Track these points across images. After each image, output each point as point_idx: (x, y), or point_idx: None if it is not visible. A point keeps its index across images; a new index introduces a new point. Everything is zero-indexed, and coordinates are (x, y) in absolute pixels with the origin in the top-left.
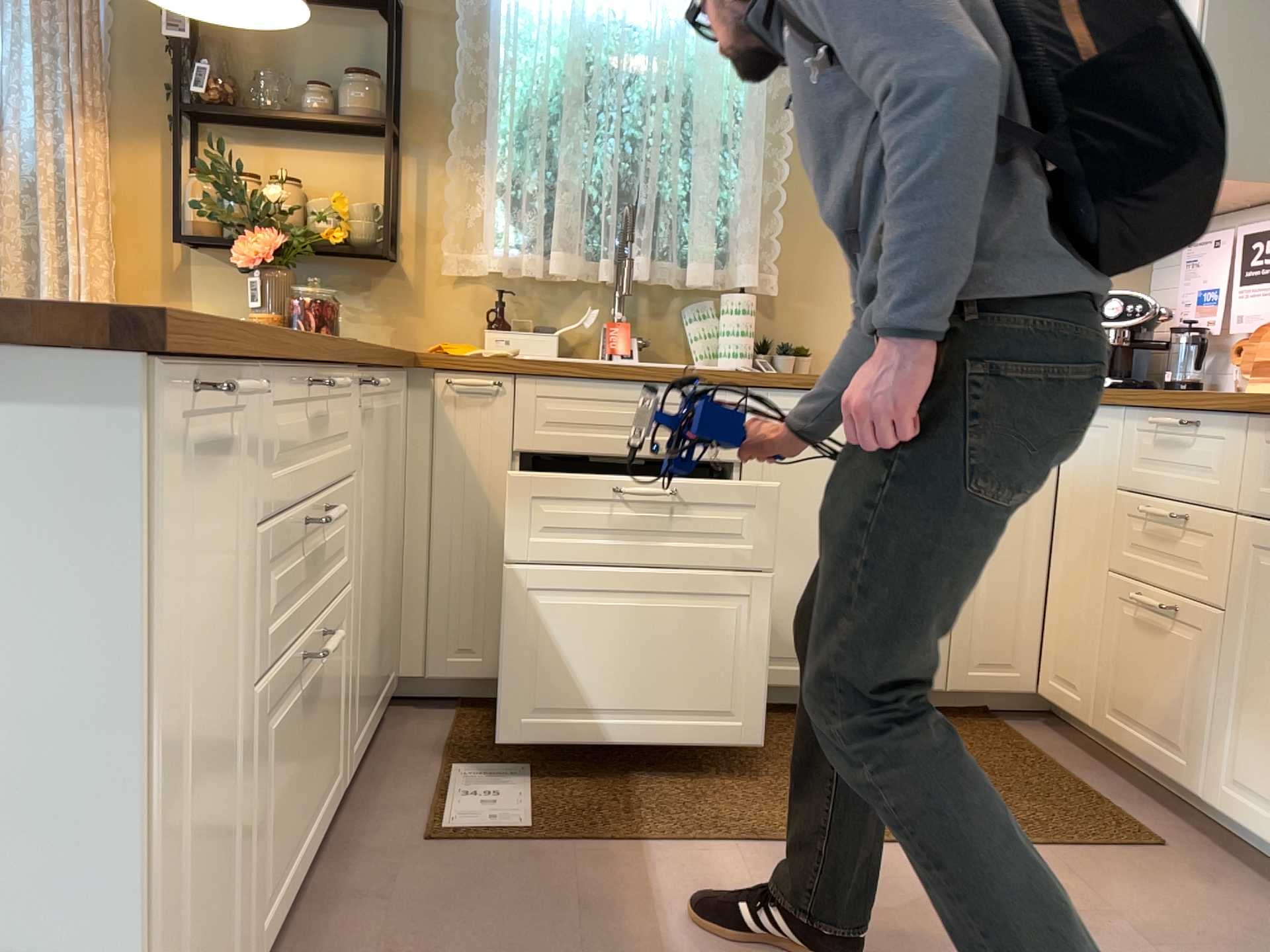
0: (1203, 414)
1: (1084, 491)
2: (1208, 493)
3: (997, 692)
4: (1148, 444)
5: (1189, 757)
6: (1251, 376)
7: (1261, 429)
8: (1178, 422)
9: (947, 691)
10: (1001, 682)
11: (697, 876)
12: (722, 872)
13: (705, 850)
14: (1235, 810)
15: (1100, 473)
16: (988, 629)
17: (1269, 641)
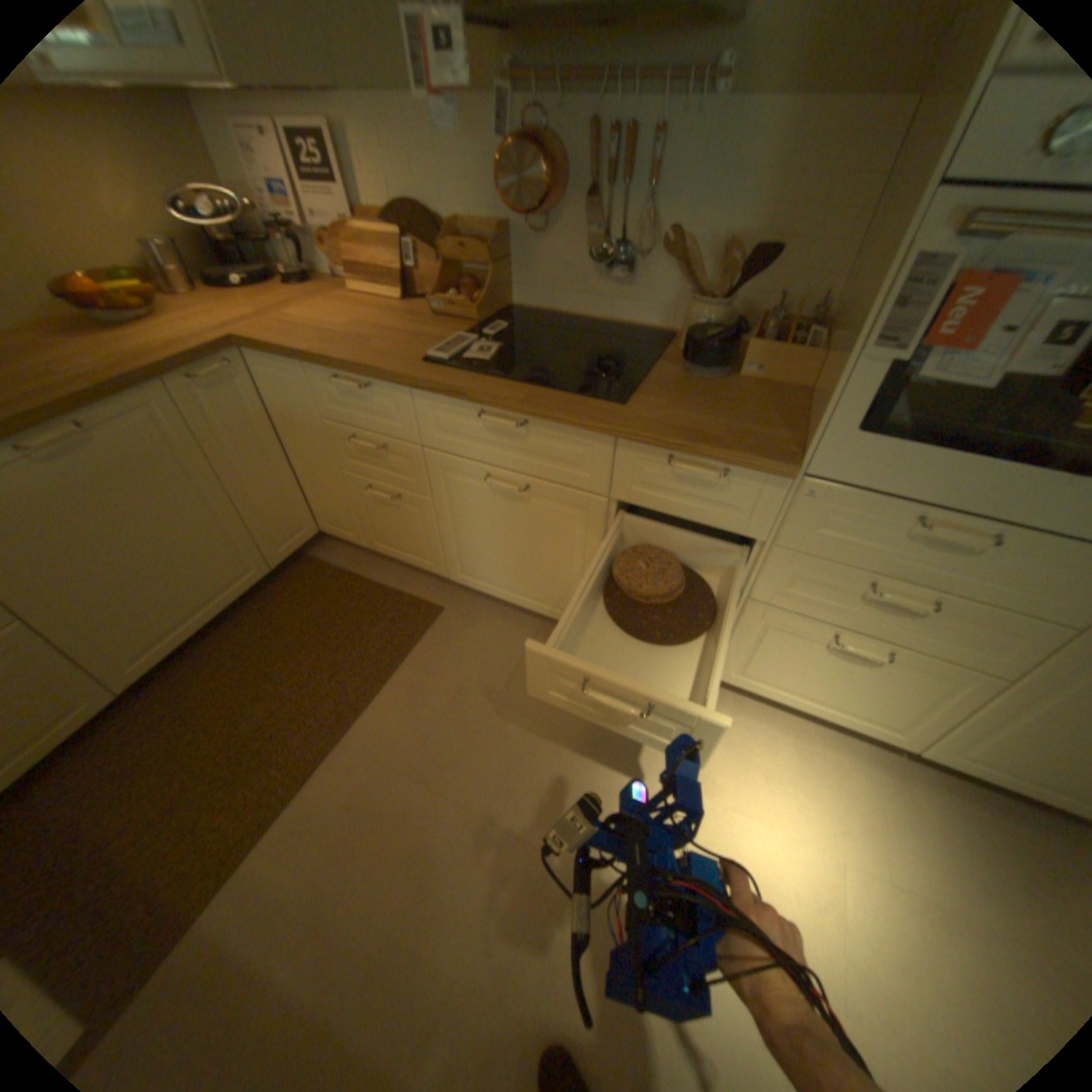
0: (371, 381)
1: (291, 416)
2: (394, 431)
3: (298, 548)
4: (331, 392)
5: (433, 561)
6: (341, 270)
7: (419, 396)
8: (355, 386)
9: (272, 570)
10: (298, 543)
11: (257, 903)
12: (269, 879)
13: (241, 871)
14: (466, 581)
15: (299, 406)
16: (274, 523)
17: (462, 514)
